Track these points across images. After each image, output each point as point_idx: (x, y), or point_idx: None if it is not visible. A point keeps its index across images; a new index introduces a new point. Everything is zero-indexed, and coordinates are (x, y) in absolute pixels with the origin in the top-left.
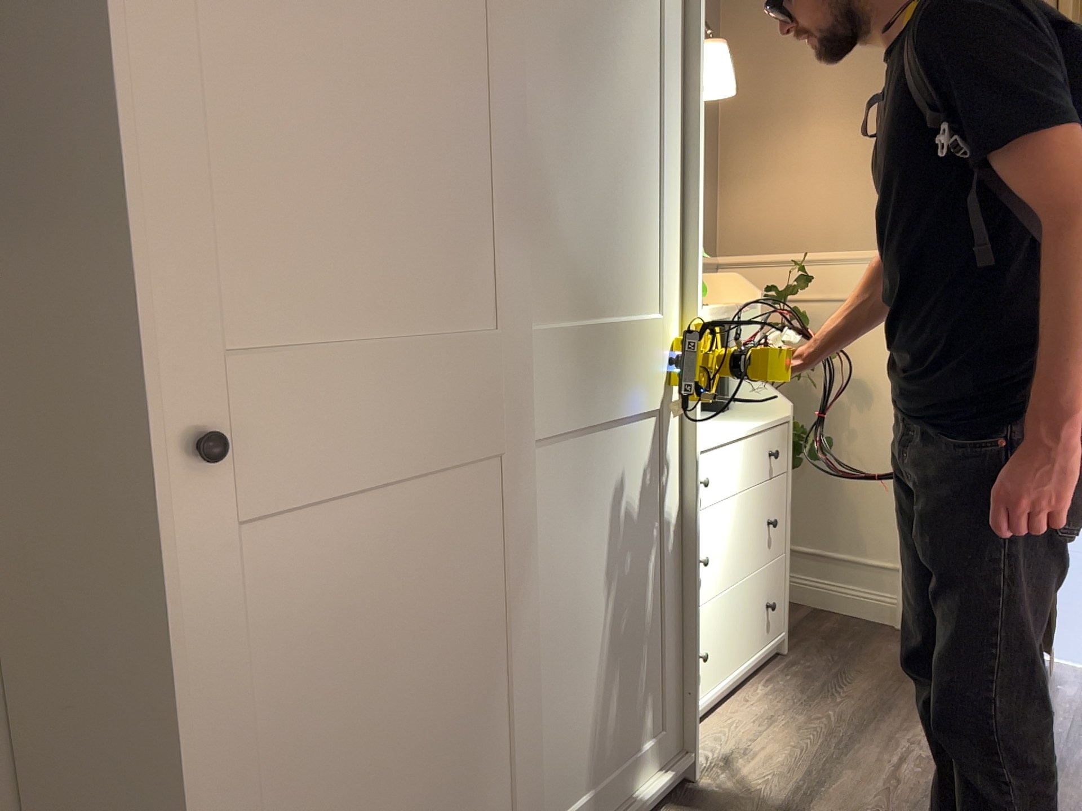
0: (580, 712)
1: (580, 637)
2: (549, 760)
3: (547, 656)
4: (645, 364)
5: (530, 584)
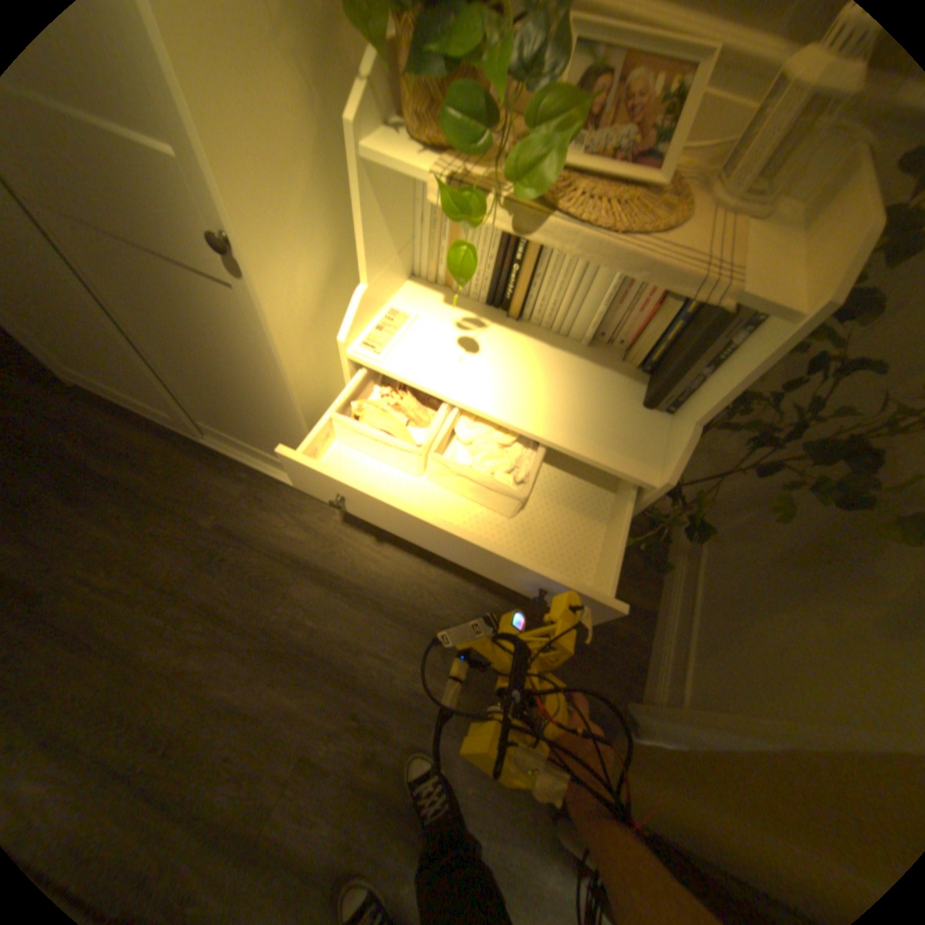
0: (214, 407)
1: (192, 373)
2: (194, 404)
3: (160, 358)
4: (161, 207)
5: (105, 307)
